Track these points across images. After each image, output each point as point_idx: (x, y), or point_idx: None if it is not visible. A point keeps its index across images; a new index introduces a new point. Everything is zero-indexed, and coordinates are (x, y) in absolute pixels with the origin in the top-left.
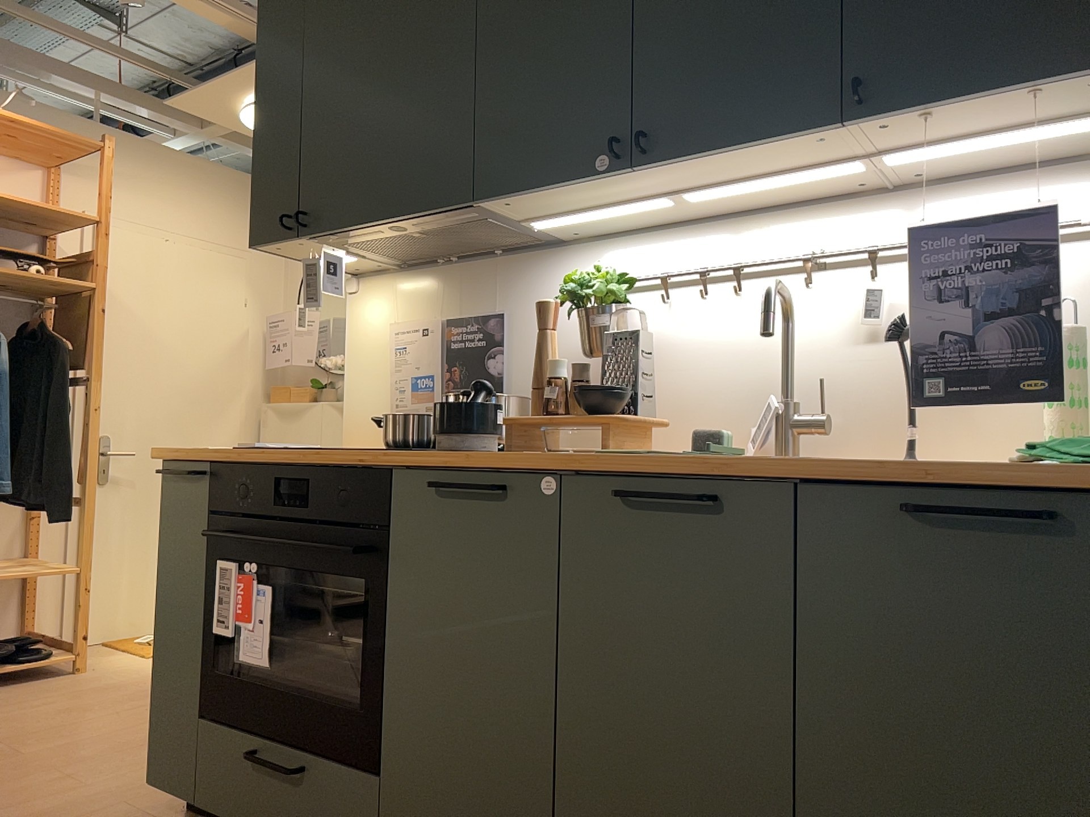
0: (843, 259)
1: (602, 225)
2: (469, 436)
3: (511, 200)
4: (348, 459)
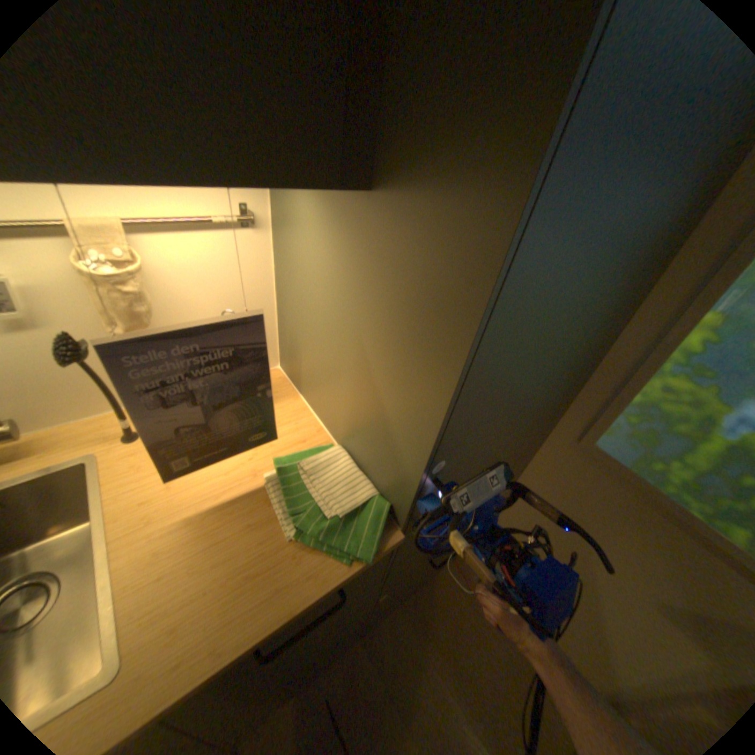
0: None
1: None
2: None
3: None
4: None
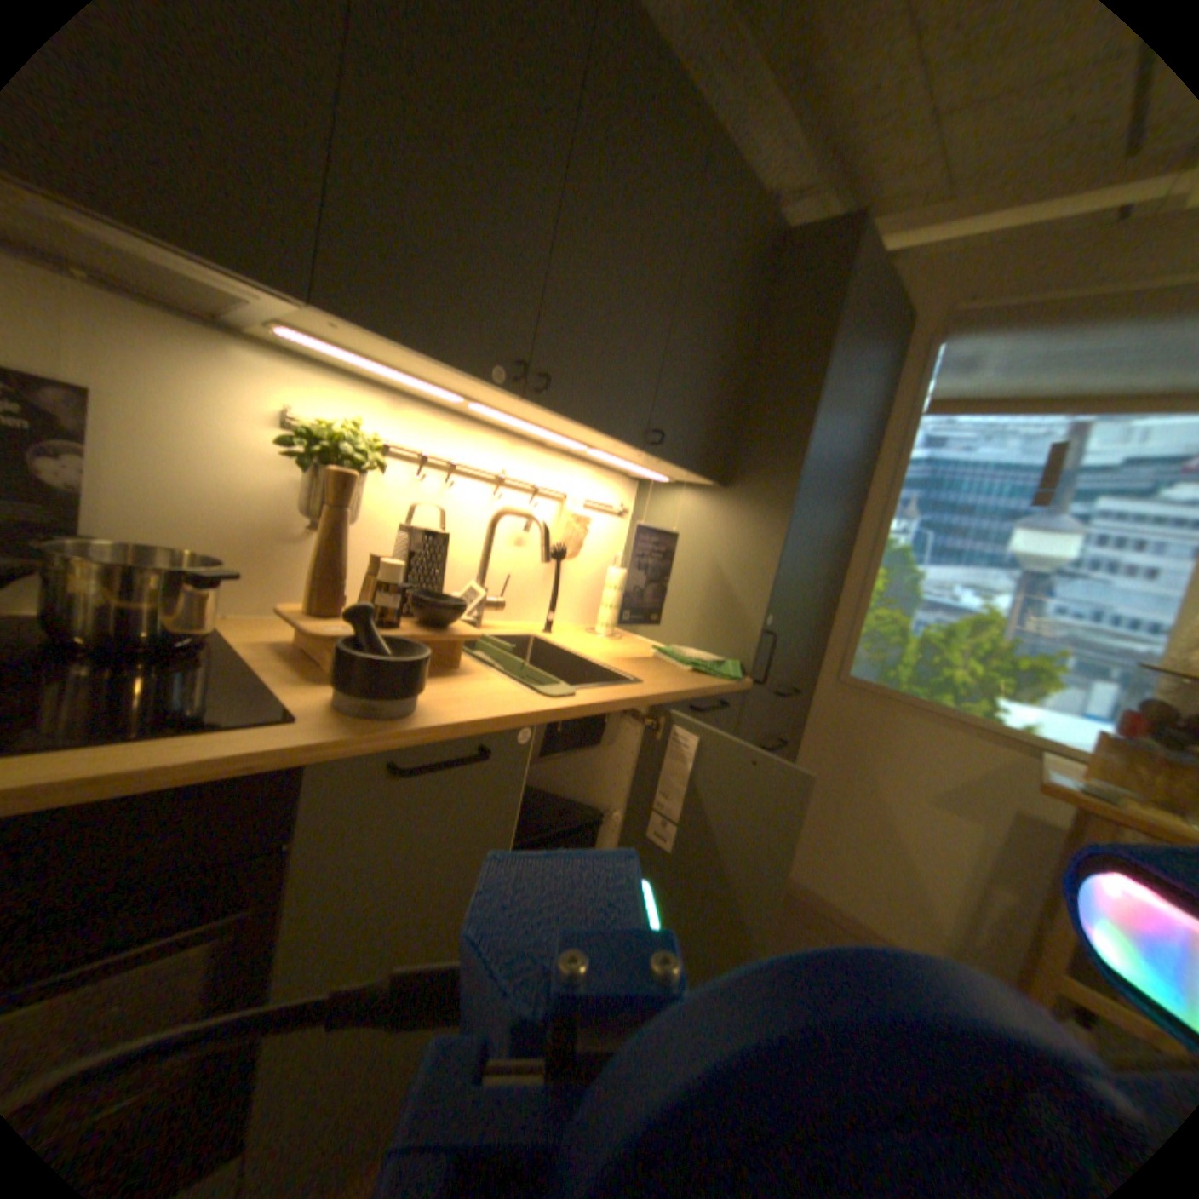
0: (512, 481)
1: (317, 349)
2: (406, 691)
3: (340, 323)
4: (162, 768)
